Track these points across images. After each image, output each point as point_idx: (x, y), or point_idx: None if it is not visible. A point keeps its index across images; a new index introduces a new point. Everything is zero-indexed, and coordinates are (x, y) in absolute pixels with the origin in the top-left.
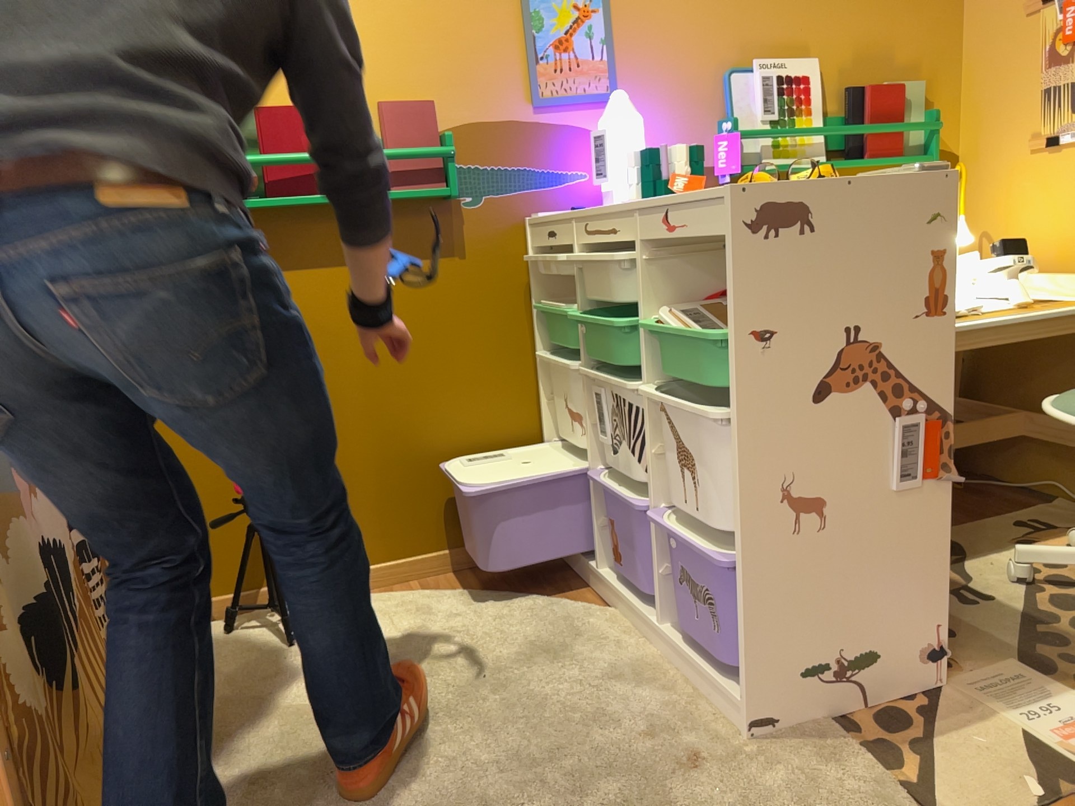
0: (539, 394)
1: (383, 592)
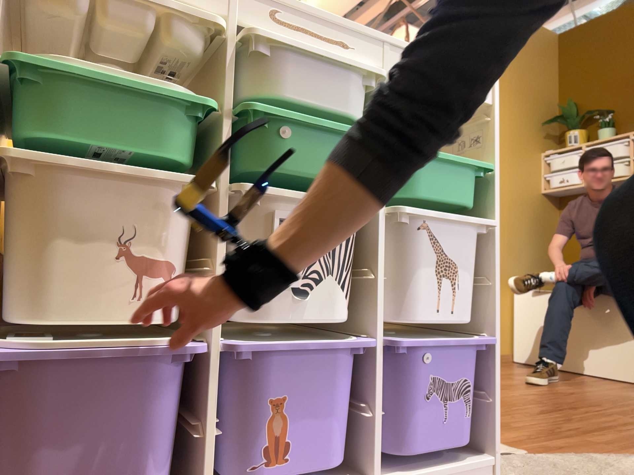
0: None
1: None
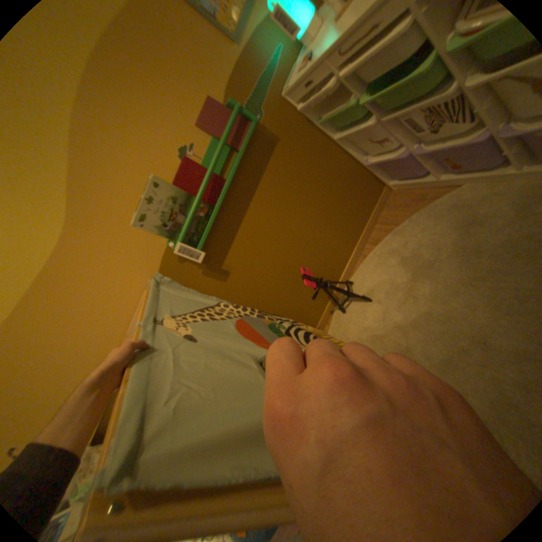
0: (346, 151)
1: (365, 258)
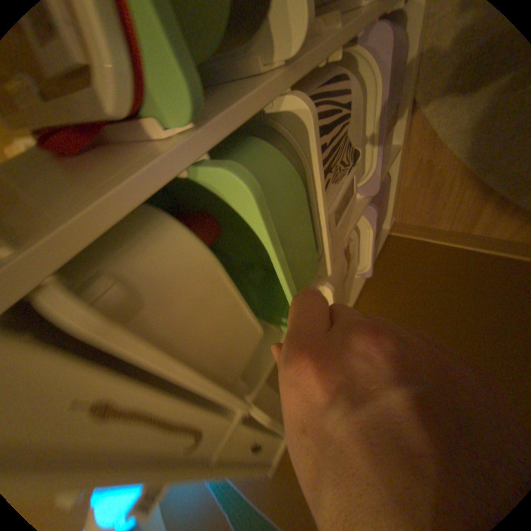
0: None
1: None
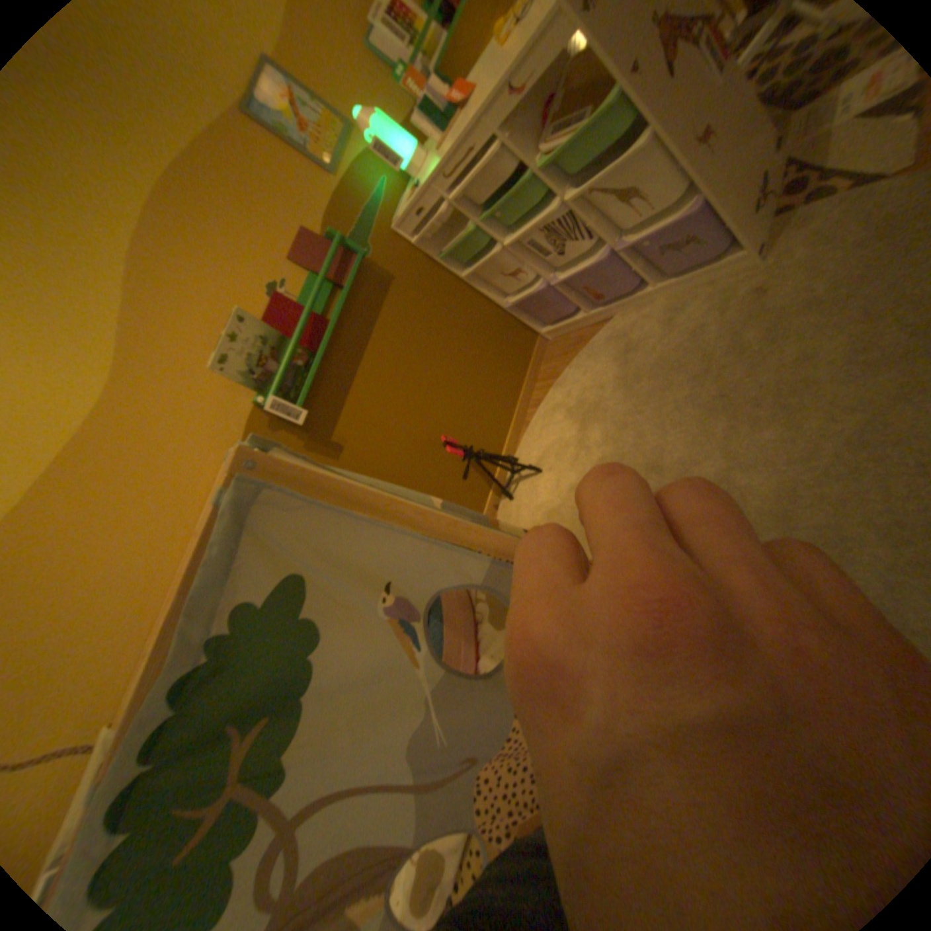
0: (480, 293)
1: (529, 425)
